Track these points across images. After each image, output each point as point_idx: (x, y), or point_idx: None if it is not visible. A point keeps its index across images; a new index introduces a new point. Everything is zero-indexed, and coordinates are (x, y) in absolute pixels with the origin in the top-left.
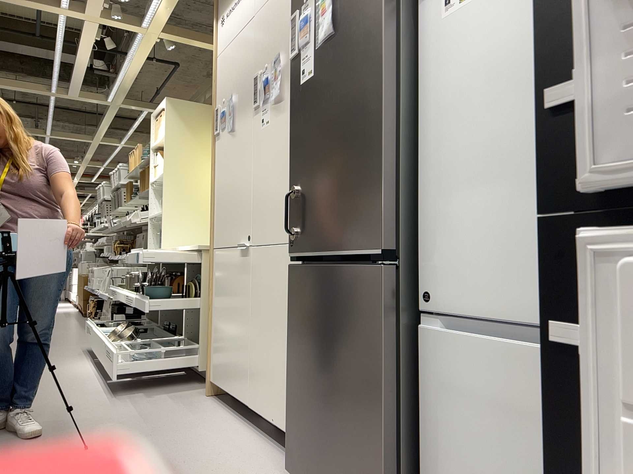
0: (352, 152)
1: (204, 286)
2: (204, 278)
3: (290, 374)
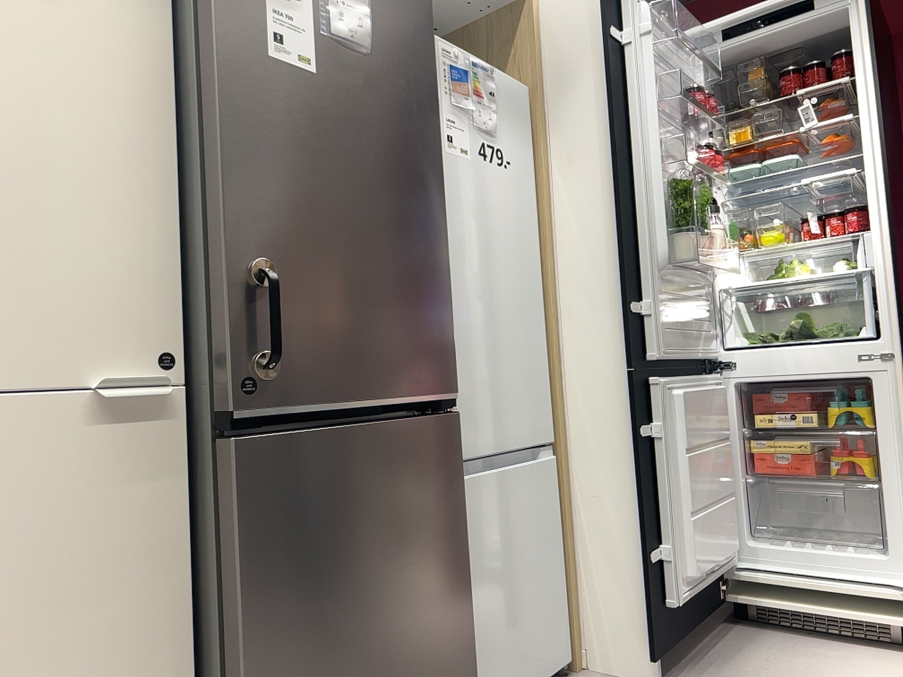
0: (407, 254)
1: None
2: None
3: None
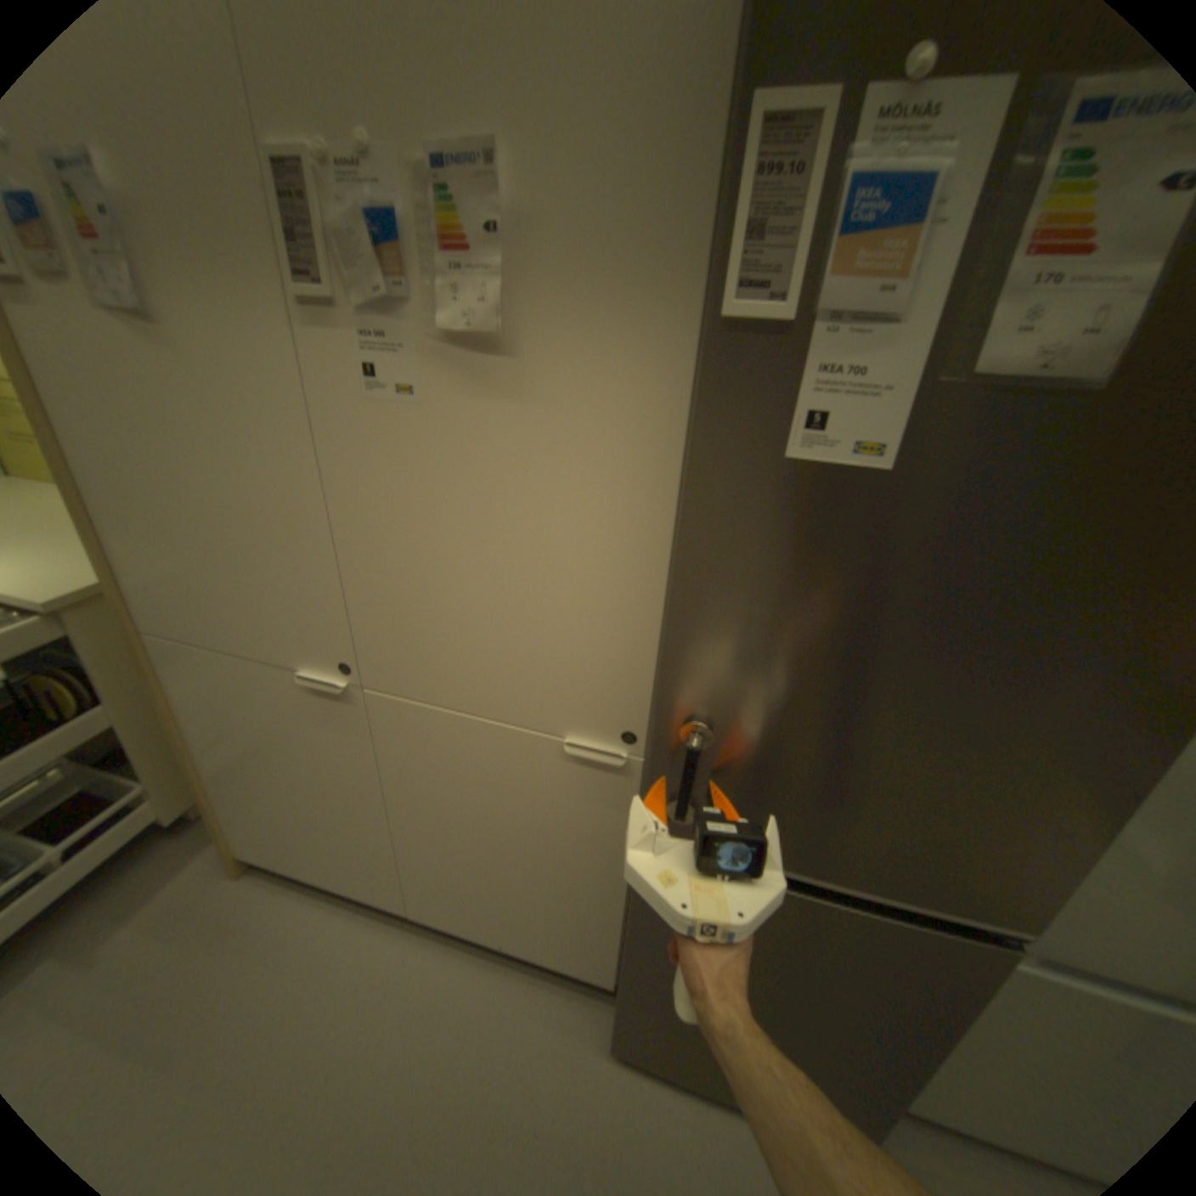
0: (1017, 754)
1: (105, 679)
2: (97, 664)
3: (635, 974)
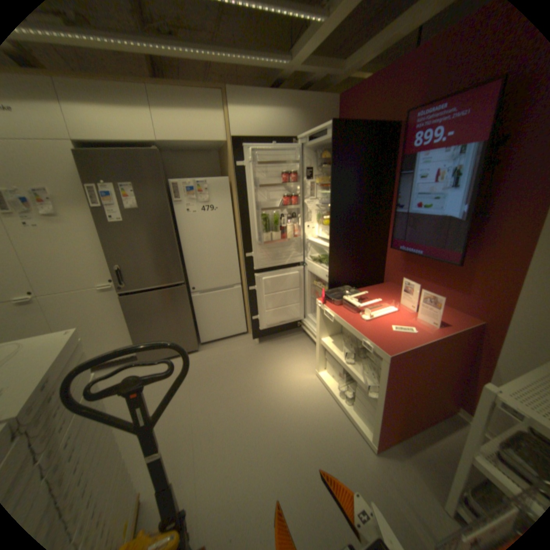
0: (161, 253)
1: None
2: None
3: (133, 333)
